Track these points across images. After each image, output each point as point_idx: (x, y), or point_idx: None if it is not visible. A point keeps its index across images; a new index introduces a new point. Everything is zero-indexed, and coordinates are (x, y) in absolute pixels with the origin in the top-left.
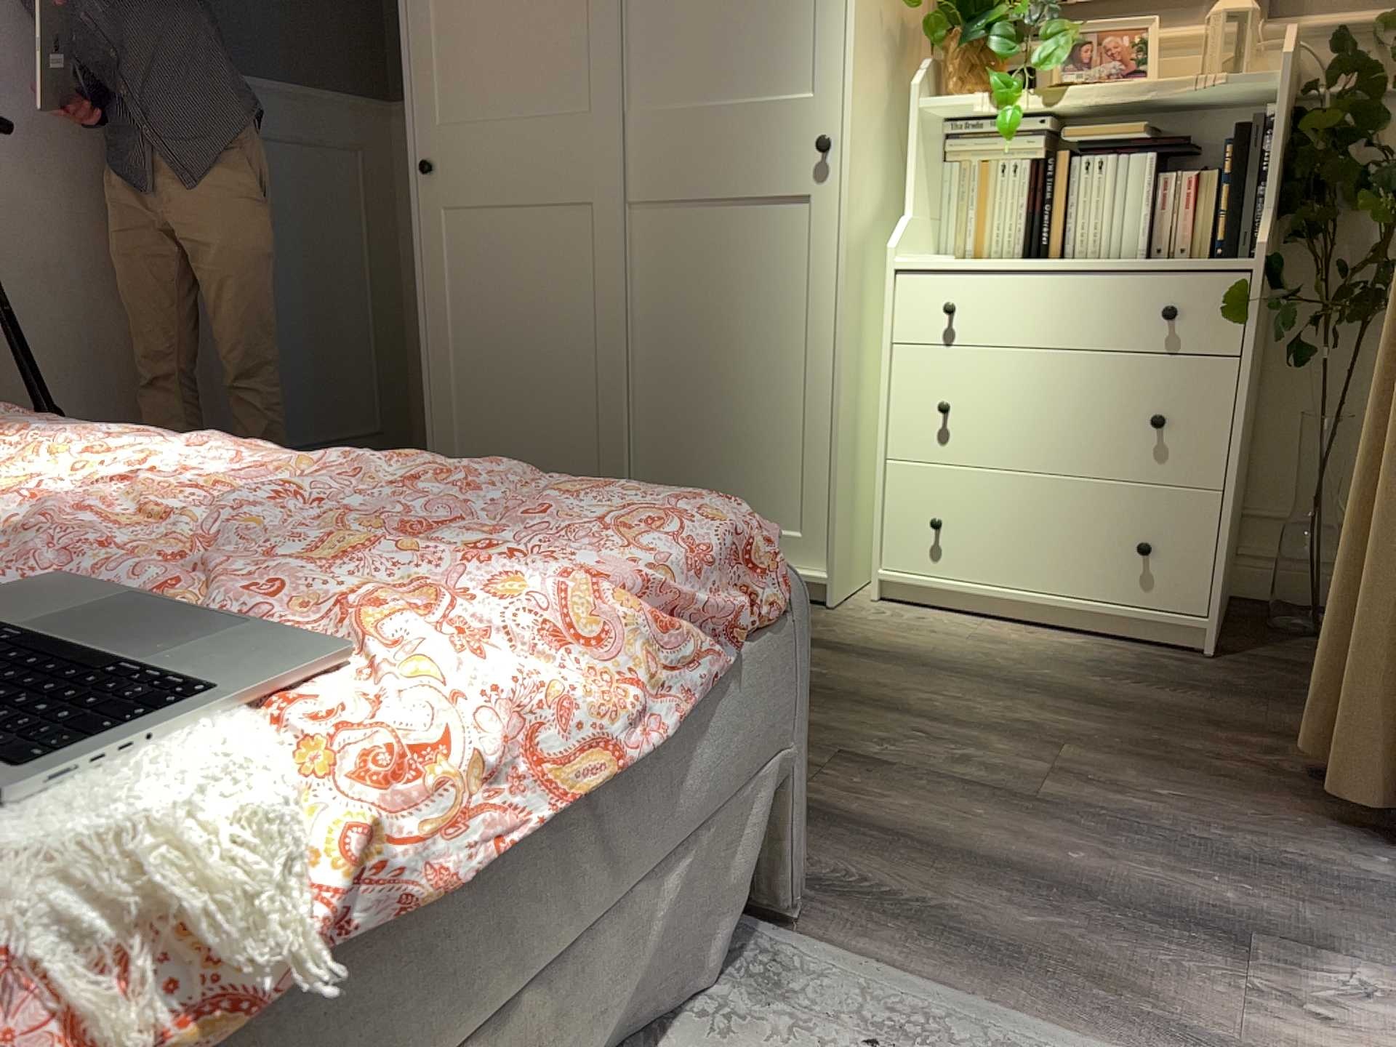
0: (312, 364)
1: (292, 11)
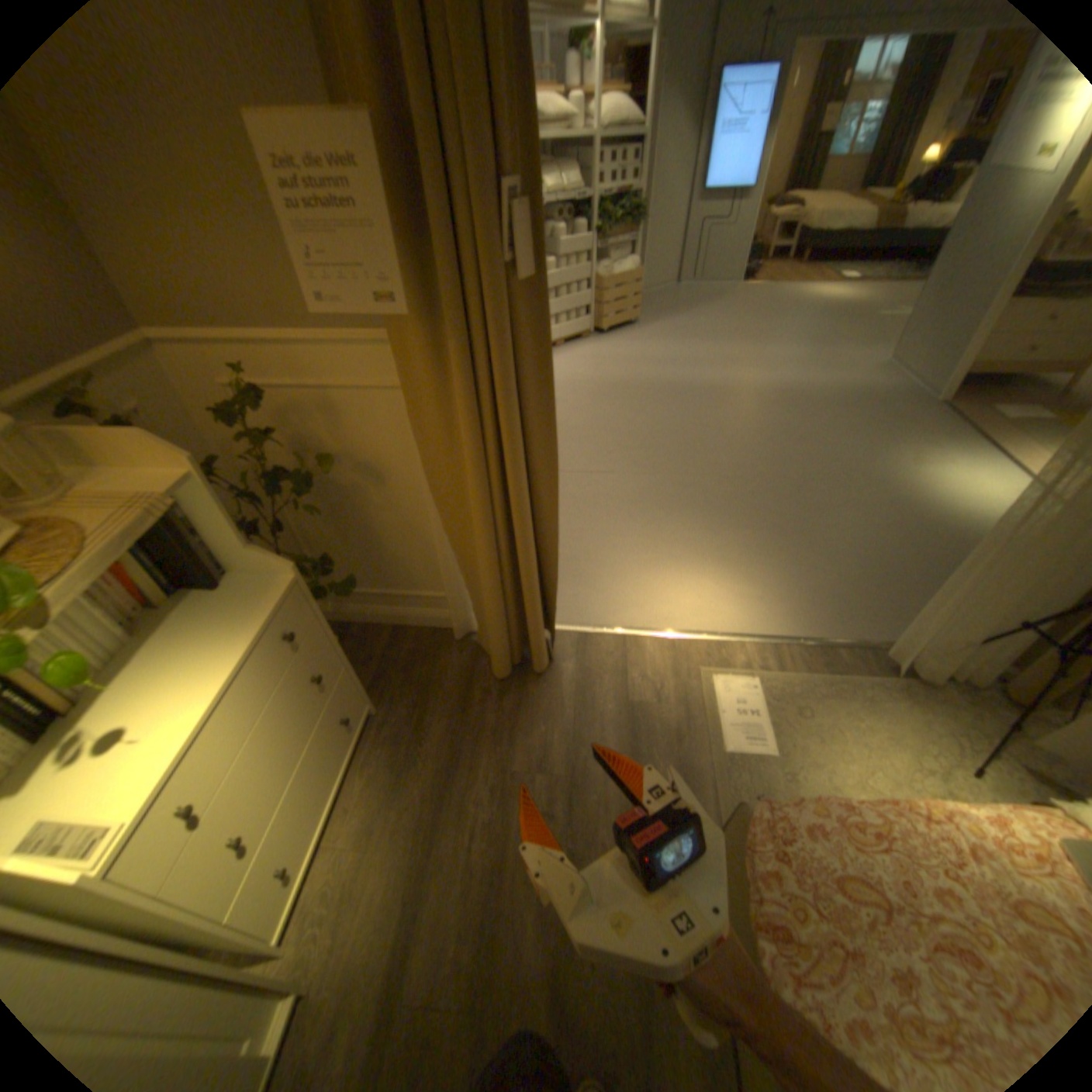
0: None
1: None
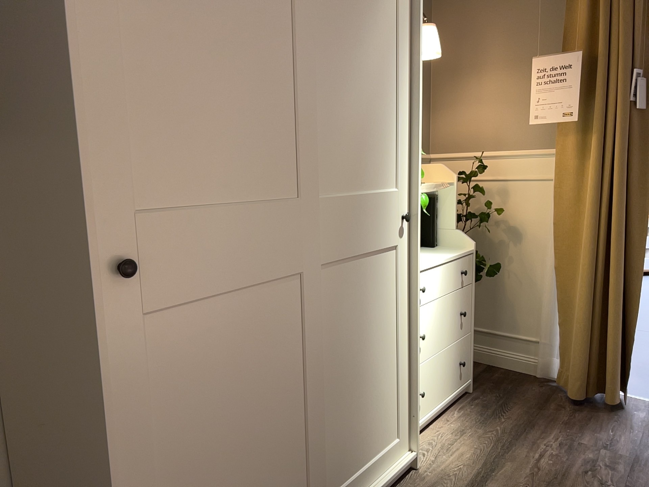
0: None
1: None
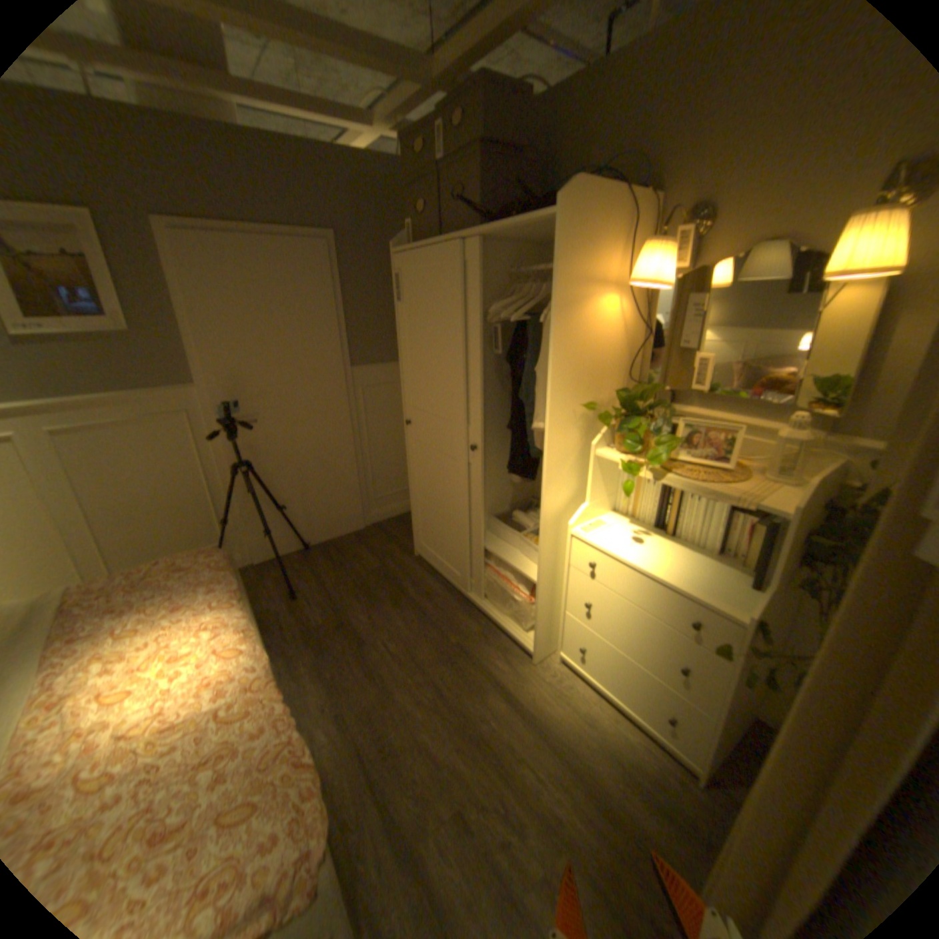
0: (391, 466)
1: (383, 334)
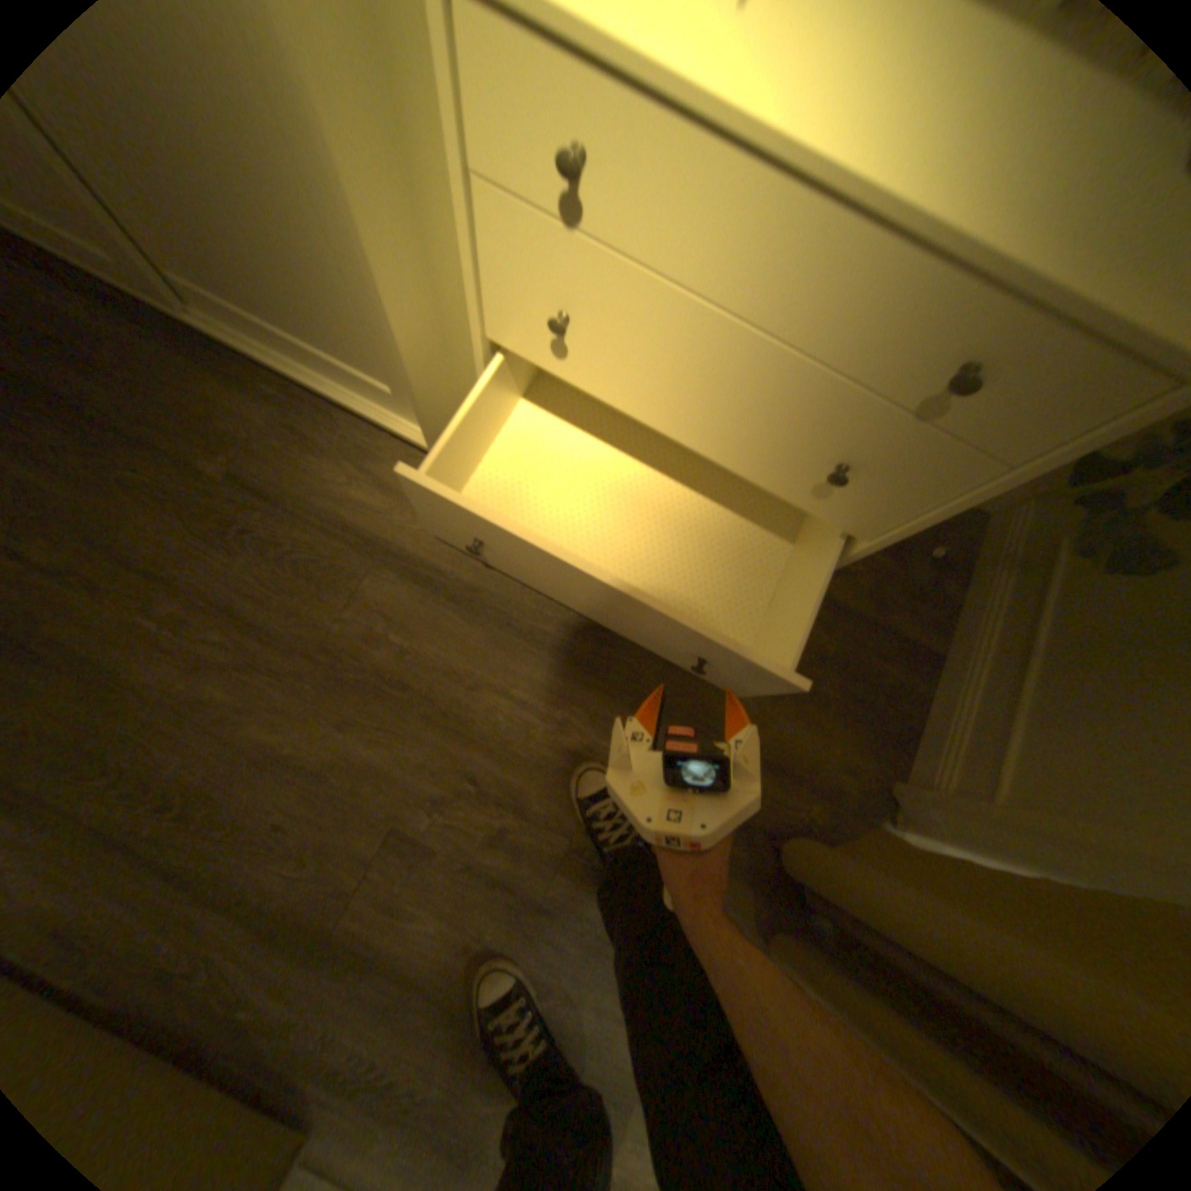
0: None
1: None
